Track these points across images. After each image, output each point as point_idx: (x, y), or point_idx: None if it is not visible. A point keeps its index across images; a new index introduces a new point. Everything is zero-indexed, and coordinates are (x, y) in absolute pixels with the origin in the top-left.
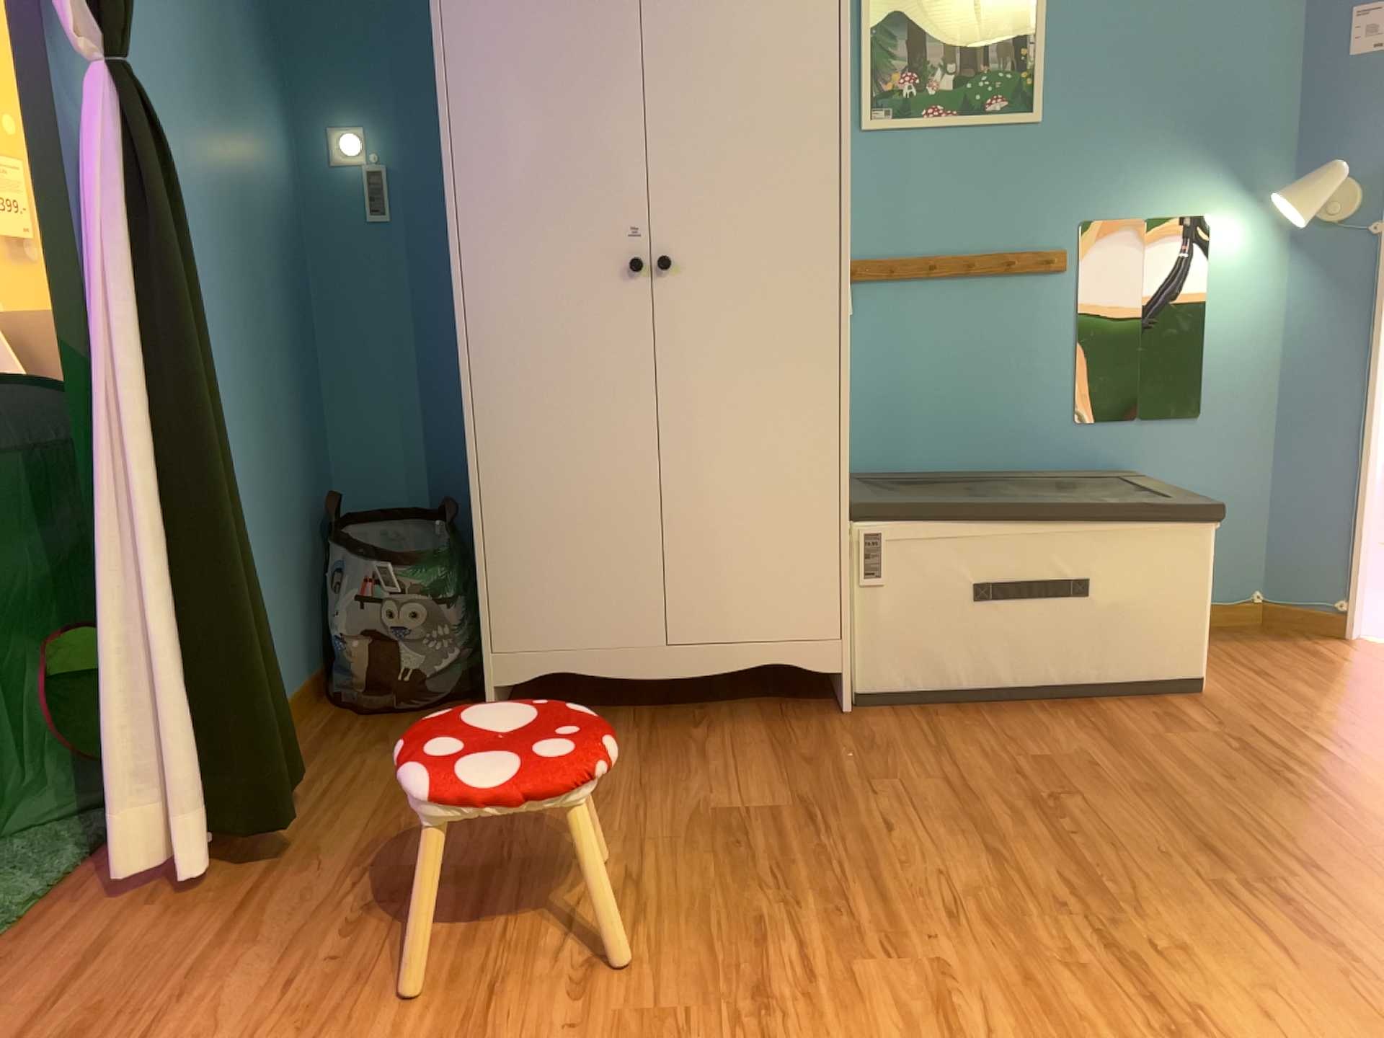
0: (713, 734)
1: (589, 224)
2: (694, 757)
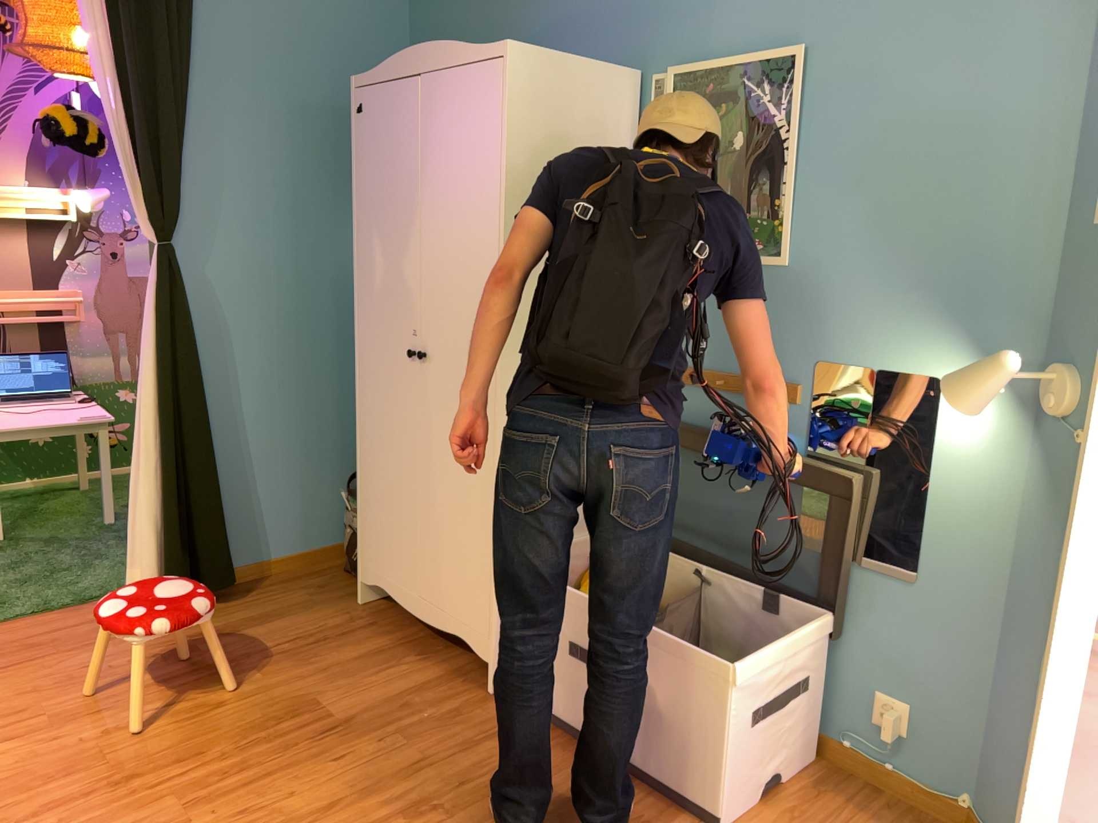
0: (415, 664)
1: (399, 322)
2: (379, 670)
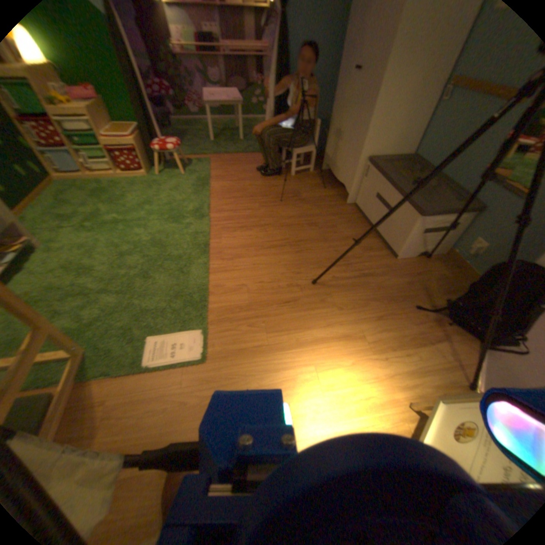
0: (327, 191)
1: (354, 54)
2: (316, 190)
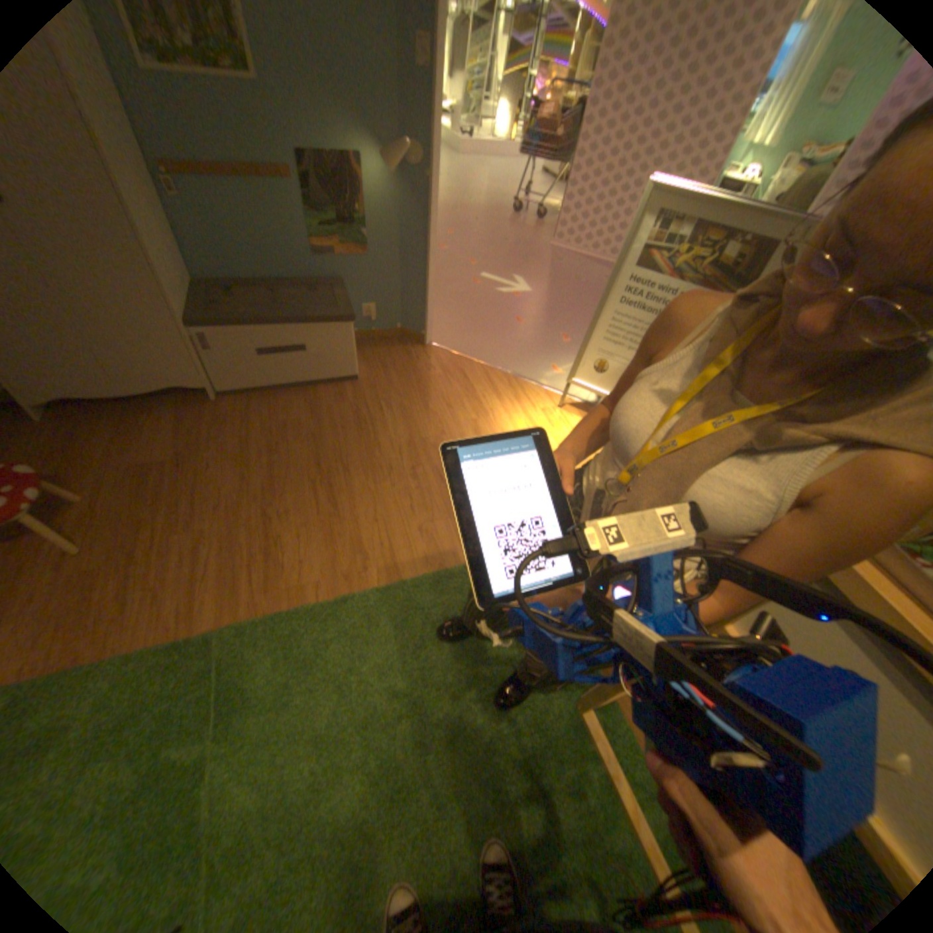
0: (150, 417)
1: None
2: (138, 432)
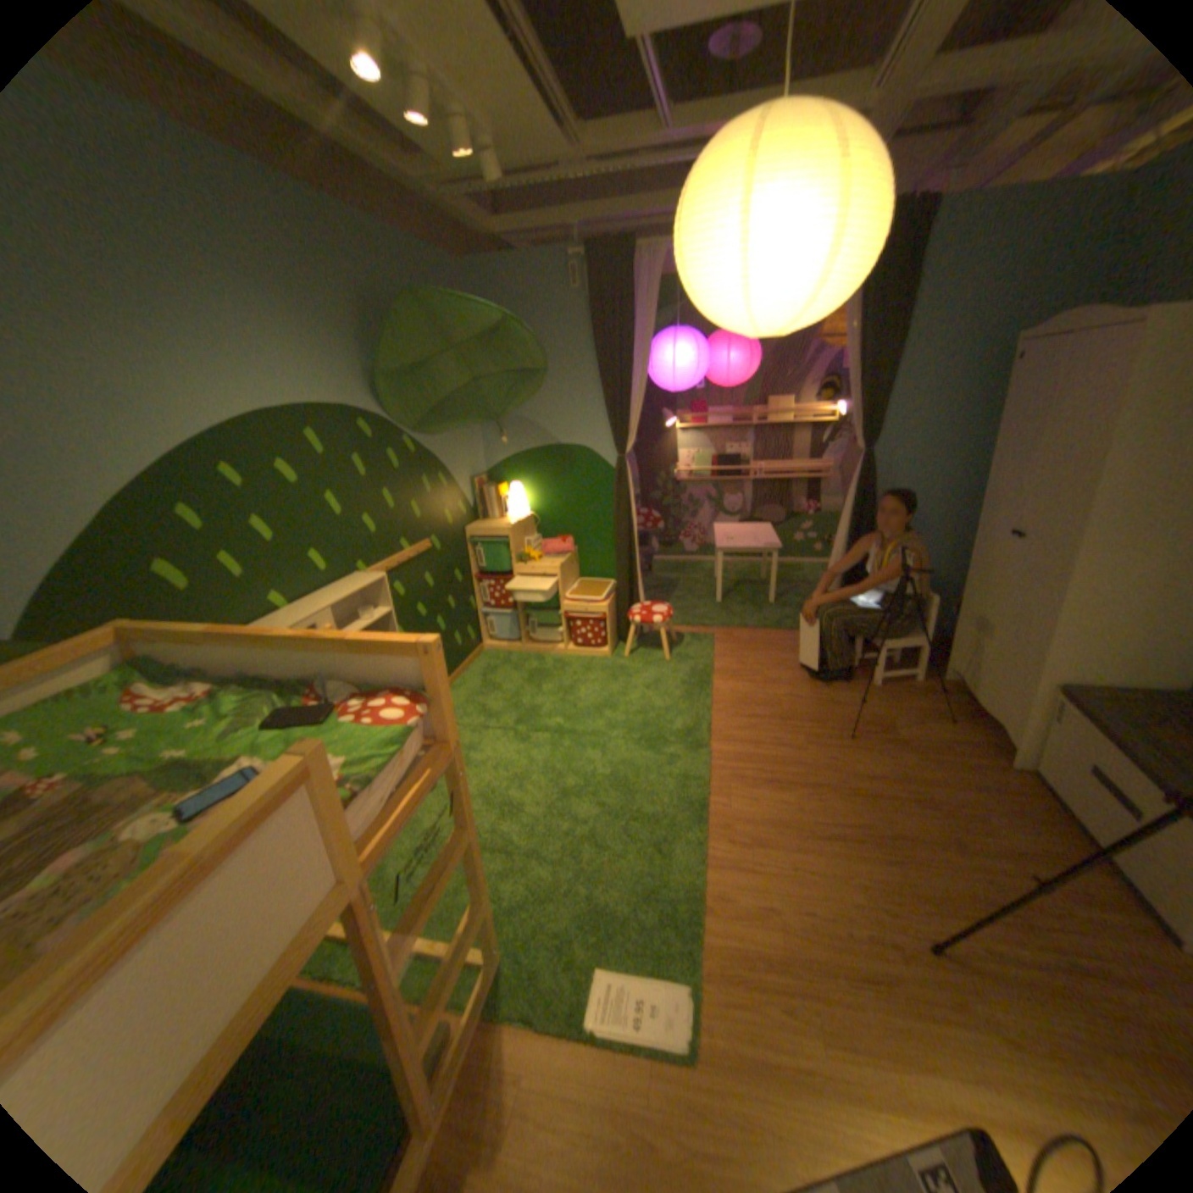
0: (966, 732)
1: (1011, 513)
2: (940, 726)
